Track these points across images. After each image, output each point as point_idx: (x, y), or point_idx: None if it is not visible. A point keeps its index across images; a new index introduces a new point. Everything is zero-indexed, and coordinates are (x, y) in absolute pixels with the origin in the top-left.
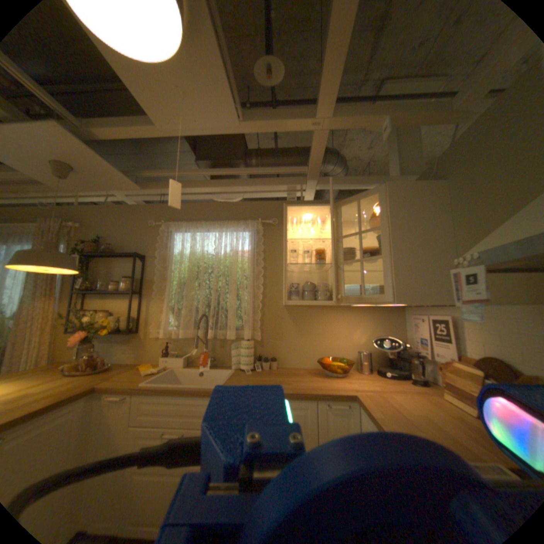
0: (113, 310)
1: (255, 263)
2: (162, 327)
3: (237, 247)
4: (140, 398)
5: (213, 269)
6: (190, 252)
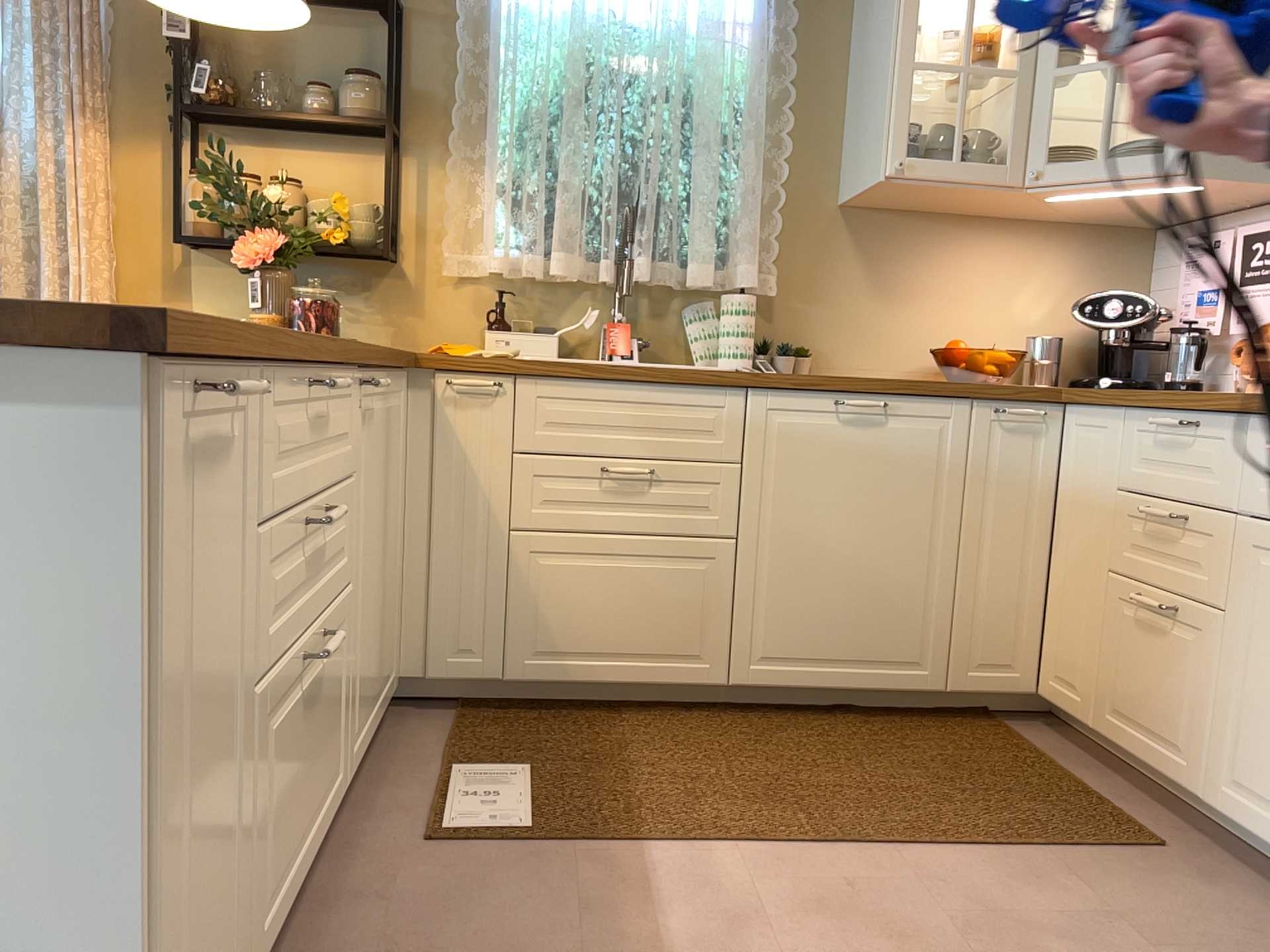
0: (309, 185)
1: (764, 66)
2: (477, 245)
3: (718, 6)
4: (538, 383)
5: (635, 75)
6: (565, 10)
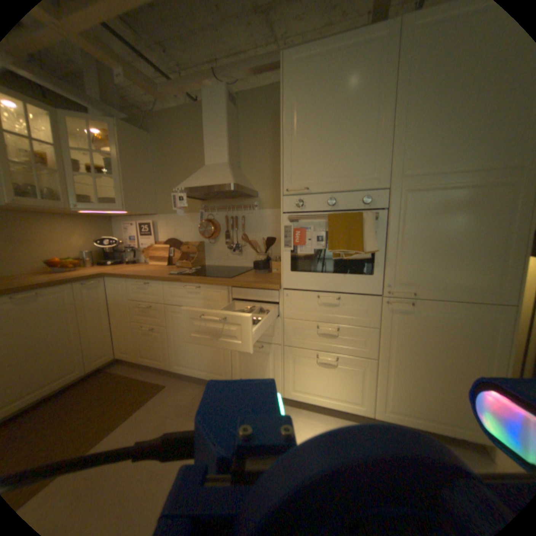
0: None
1: None
2: None
3: None
4: None
5: None
6: None
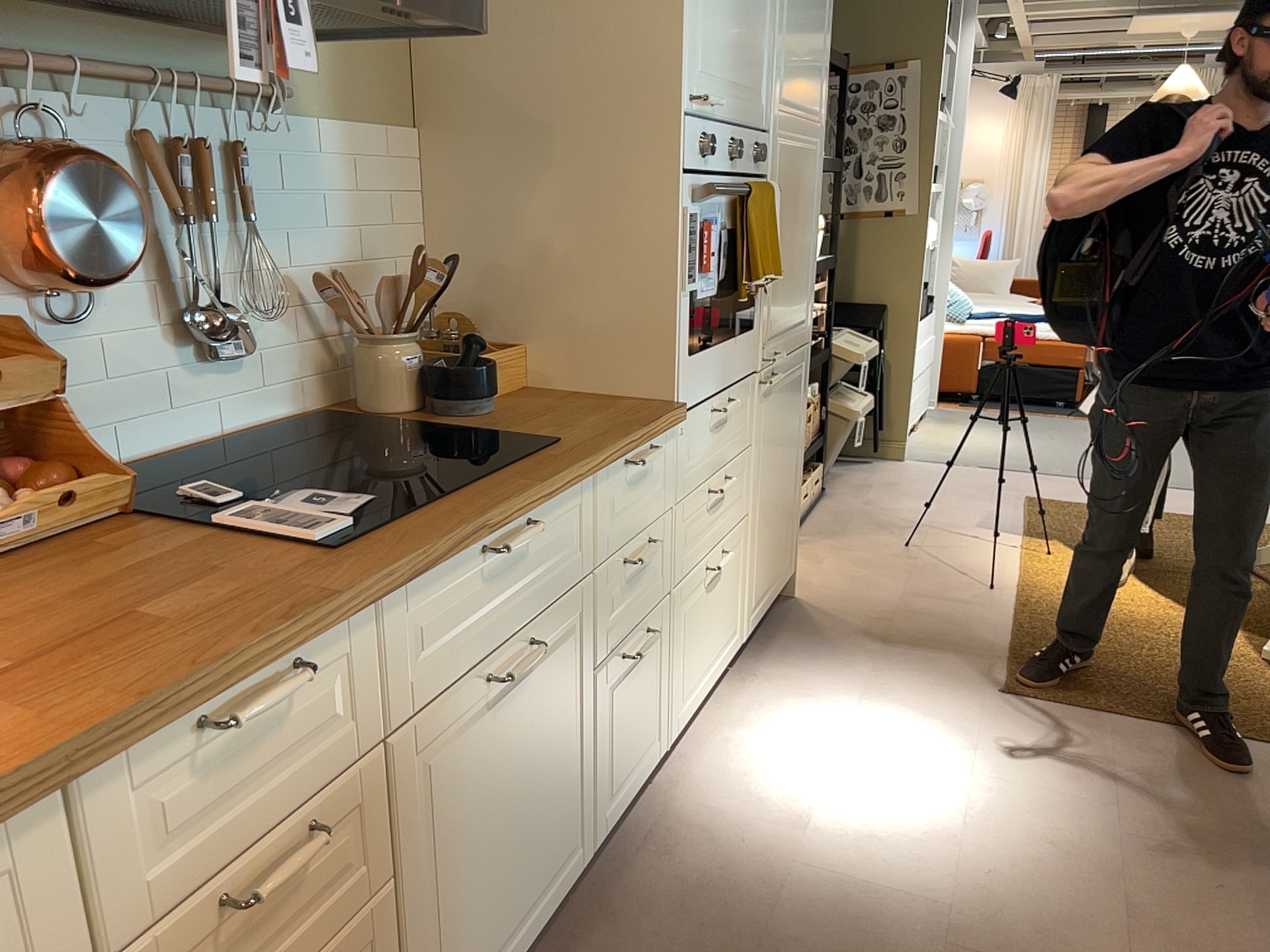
0: None
1: None
2: None
3: None
4: None
5: None
6: None
